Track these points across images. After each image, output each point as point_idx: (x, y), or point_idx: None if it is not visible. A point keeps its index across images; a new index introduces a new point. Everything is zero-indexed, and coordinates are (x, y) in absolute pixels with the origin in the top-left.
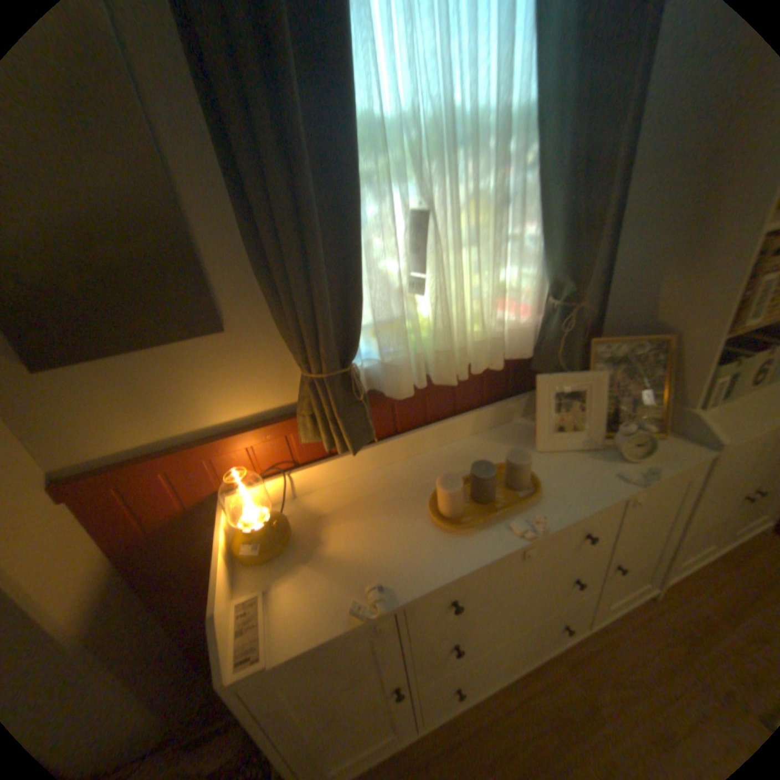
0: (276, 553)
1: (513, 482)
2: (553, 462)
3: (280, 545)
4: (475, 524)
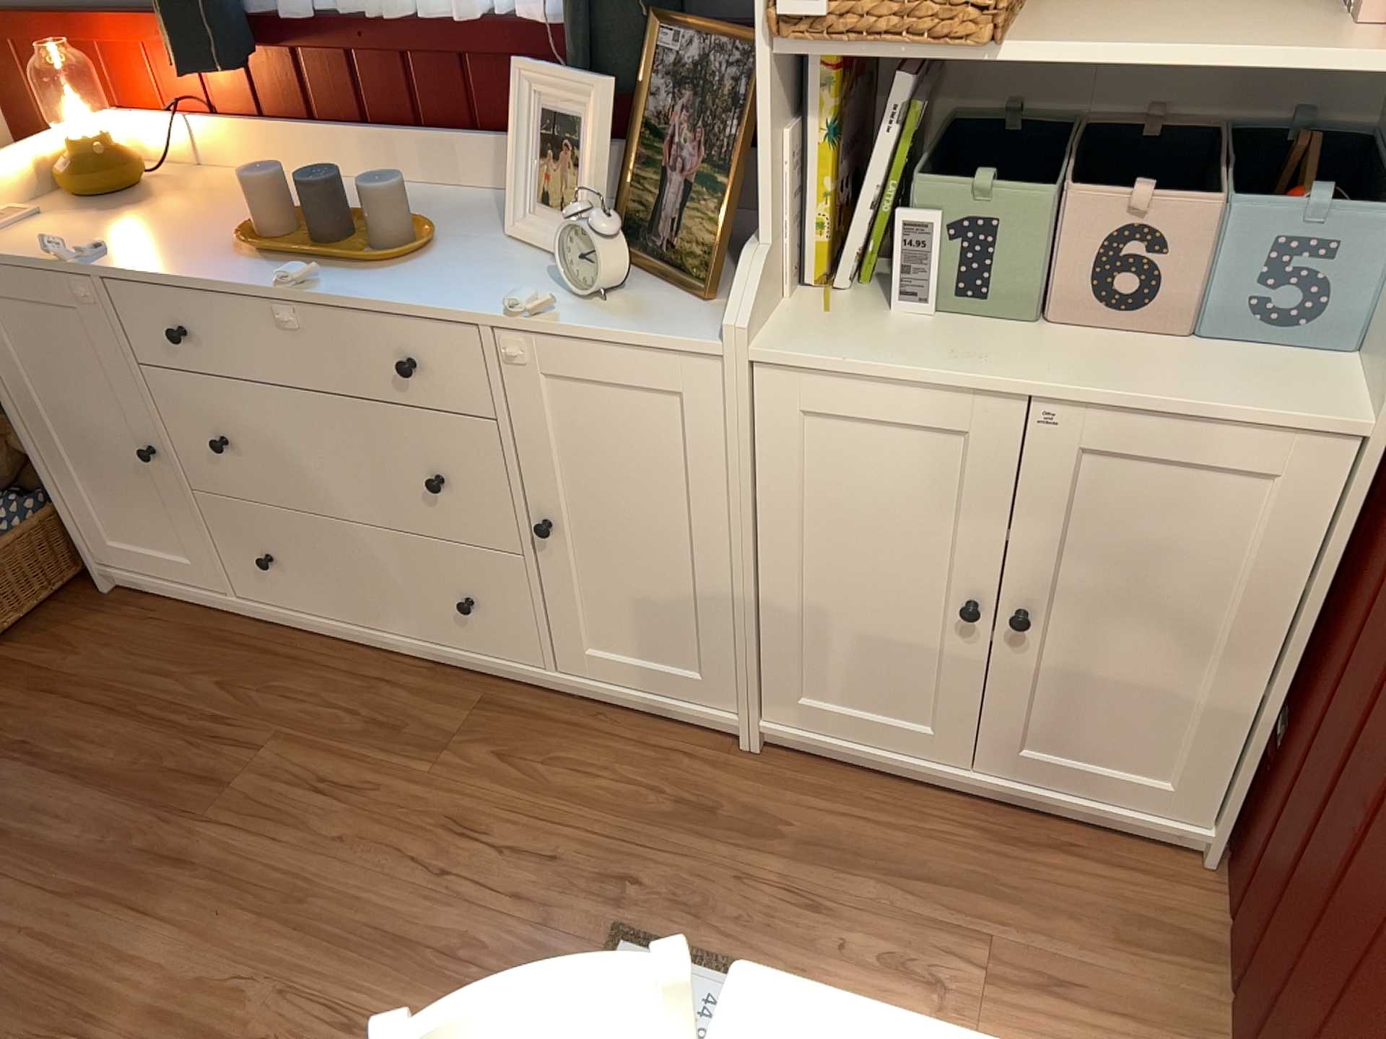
0: (96, 193)
1: (379, 238)
2: (496, 258)
3: (107, 187)
4: (266, 253)
